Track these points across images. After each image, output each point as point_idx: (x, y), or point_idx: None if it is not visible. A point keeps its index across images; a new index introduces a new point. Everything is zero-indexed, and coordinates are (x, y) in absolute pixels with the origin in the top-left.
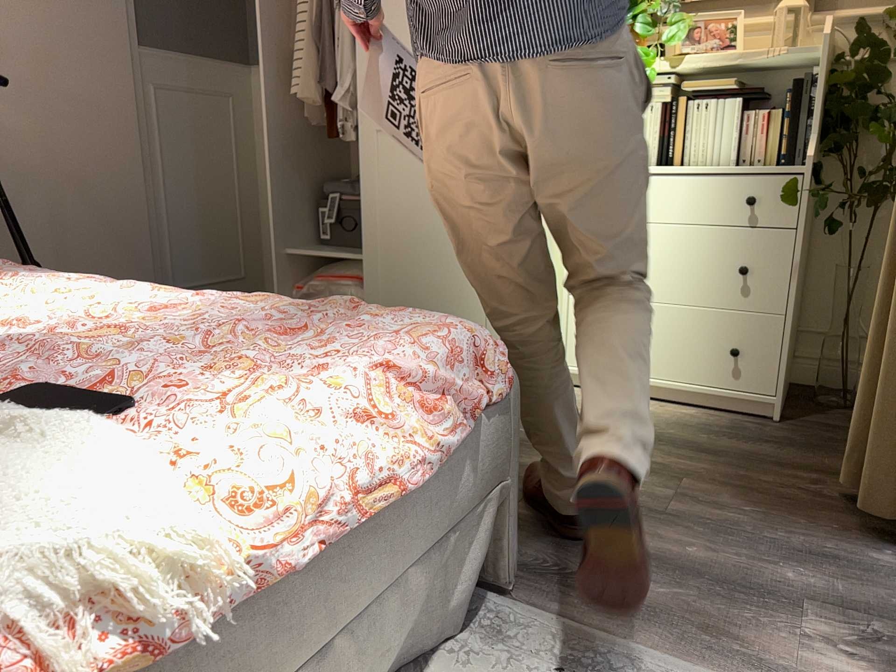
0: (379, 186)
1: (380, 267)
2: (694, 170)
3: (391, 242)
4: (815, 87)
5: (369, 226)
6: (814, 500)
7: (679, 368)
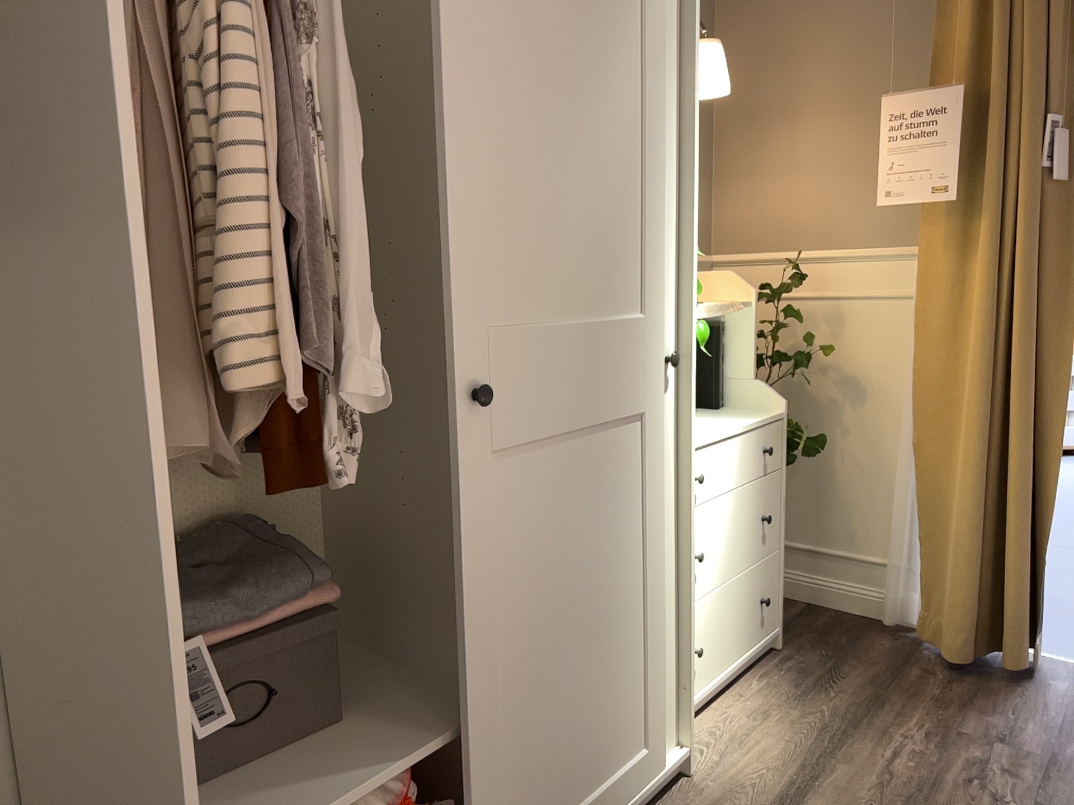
0: (497, 569)
1: (500, 744)
2: (742, 429)
3: (522, 675)
4: (726, 334)
5: (475, 669)
6: (961, 683)
7: (738, 644)
